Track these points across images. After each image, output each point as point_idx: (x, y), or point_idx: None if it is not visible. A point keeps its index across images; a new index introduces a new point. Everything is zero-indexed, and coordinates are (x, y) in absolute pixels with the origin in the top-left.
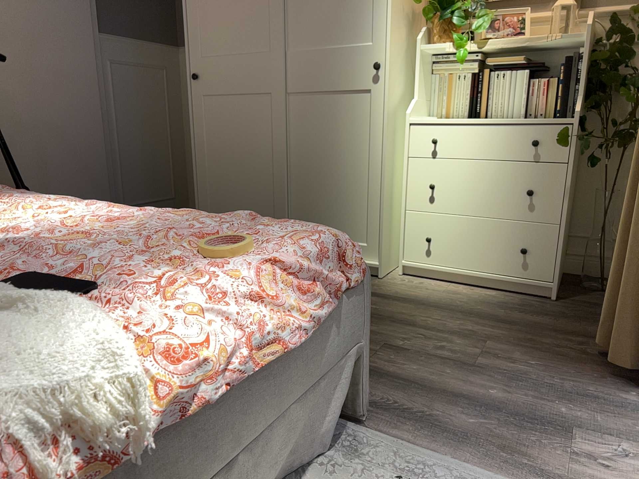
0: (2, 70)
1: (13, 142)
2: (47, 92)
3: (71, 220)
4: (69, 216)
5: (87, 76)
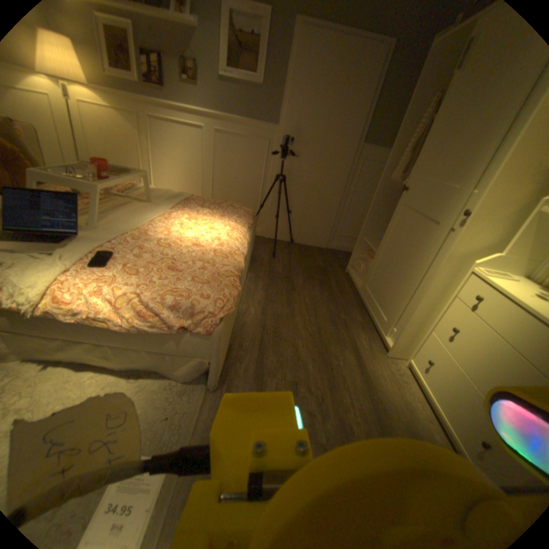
0: (303, 157)
1: (296, 190)
2: (319, 170)
3: (197, 236)
4: (207, 233)
5: (344, 165)
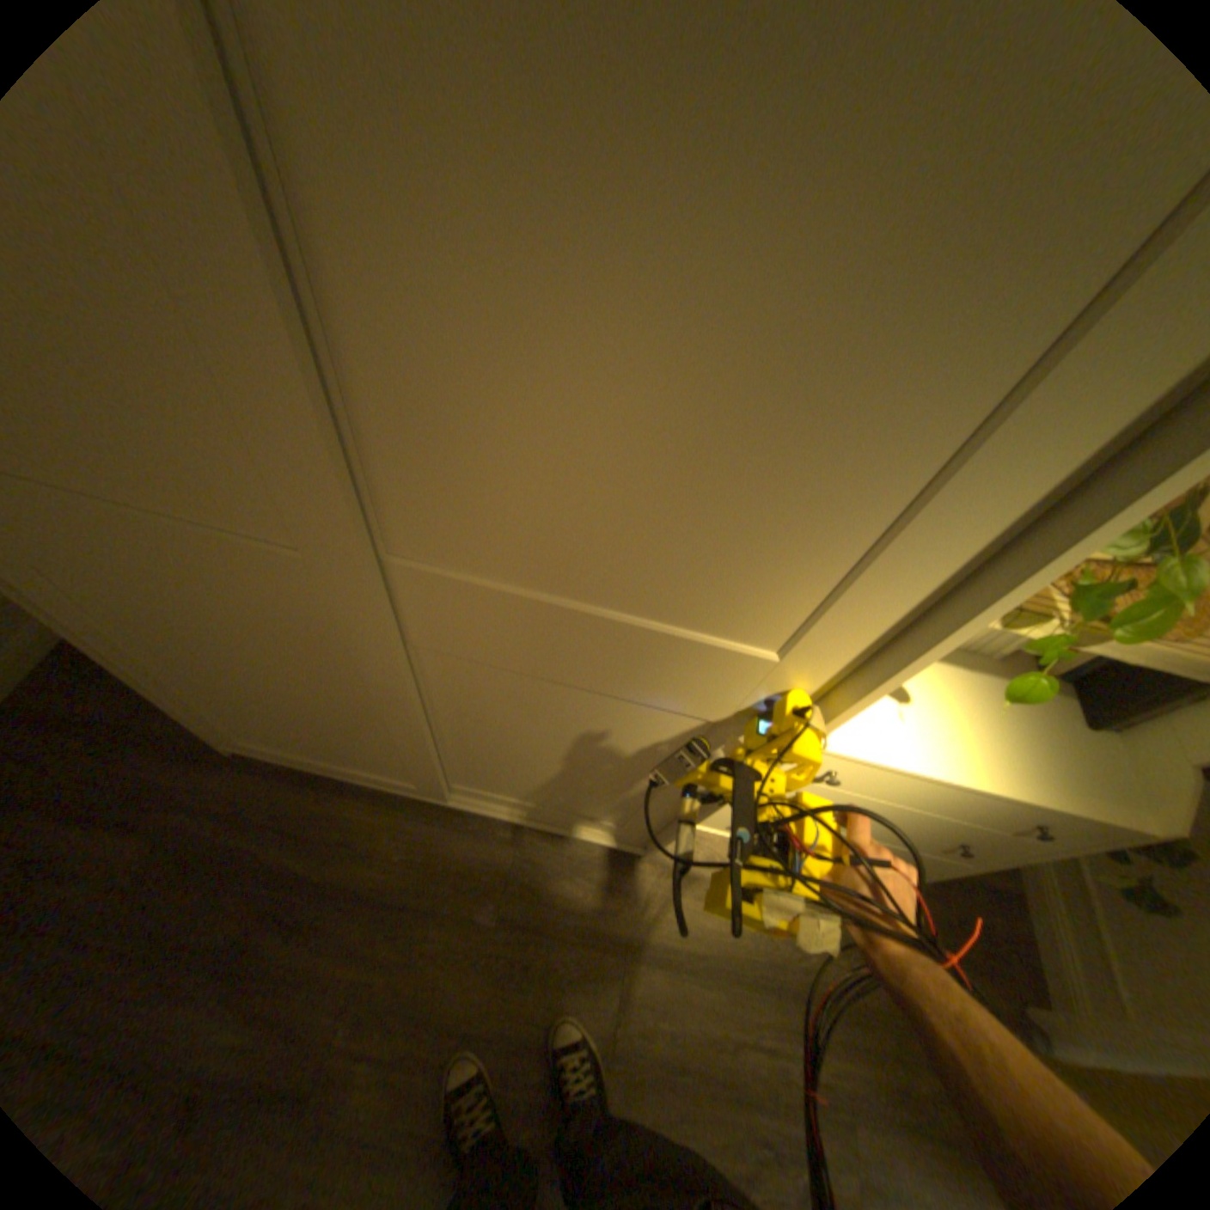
0: None
1: None
2: None
3: None
4: None
5: None
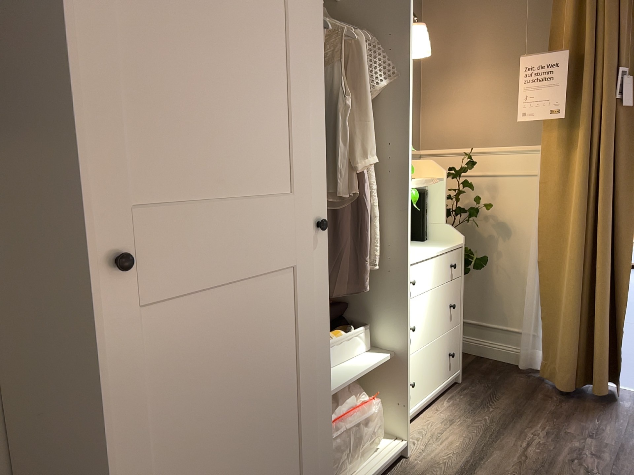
0: None
1: None
2: None
3: None
4: None
5: None
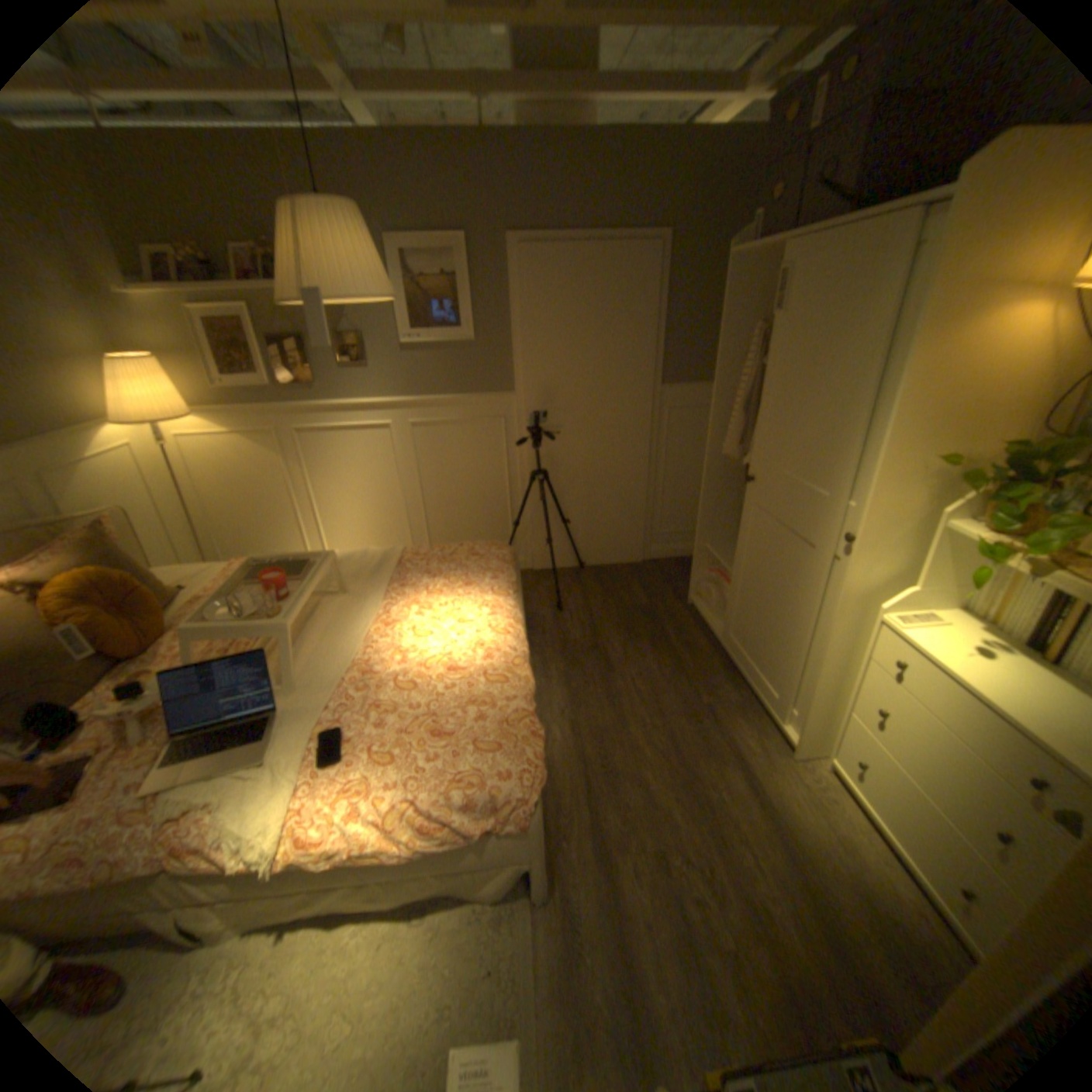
0: (567, 431)
1: (568, 483)
2: (599, 444)
3: (448, 650)
4: (460, 638)
5: (639, 427)
